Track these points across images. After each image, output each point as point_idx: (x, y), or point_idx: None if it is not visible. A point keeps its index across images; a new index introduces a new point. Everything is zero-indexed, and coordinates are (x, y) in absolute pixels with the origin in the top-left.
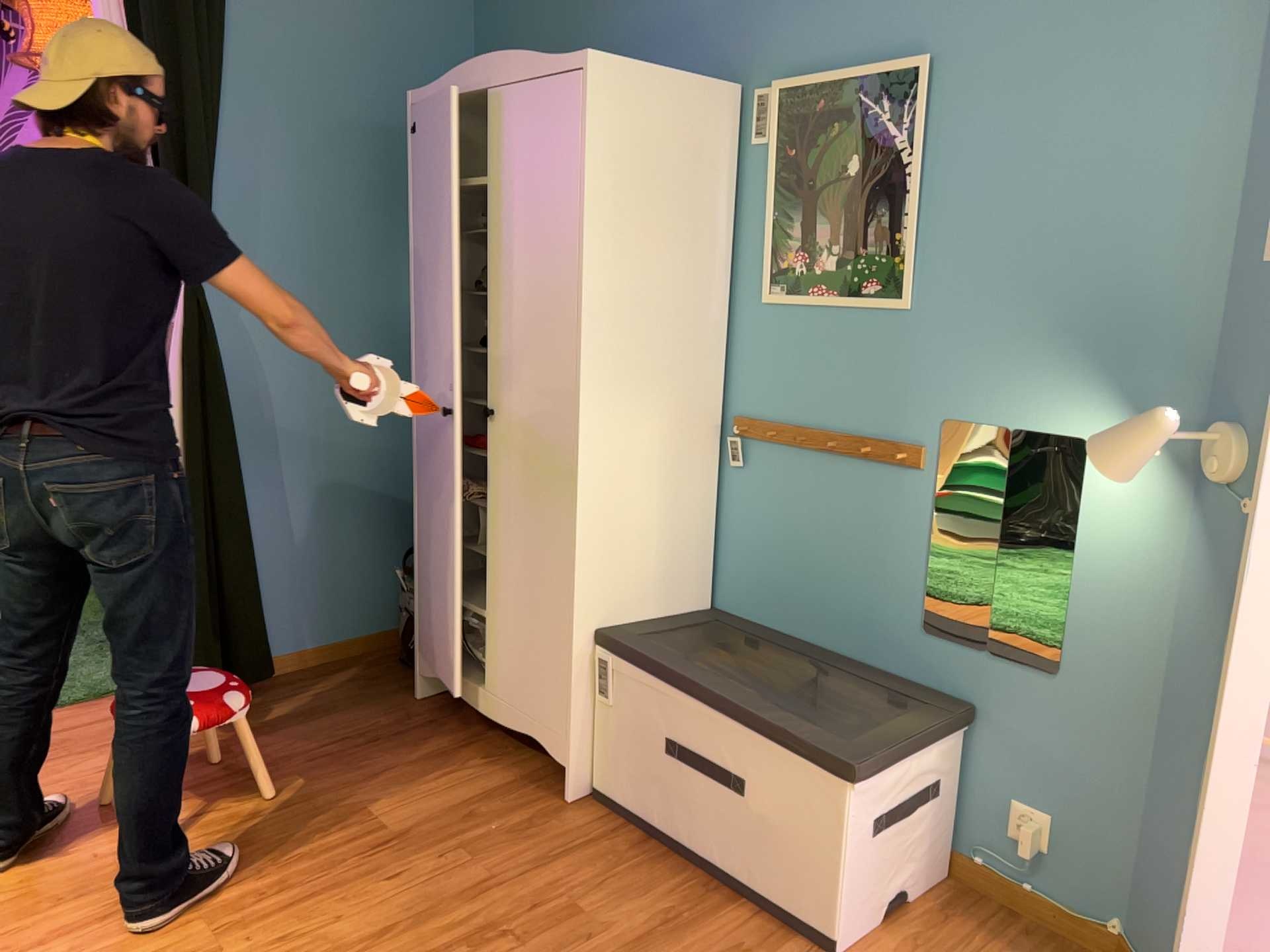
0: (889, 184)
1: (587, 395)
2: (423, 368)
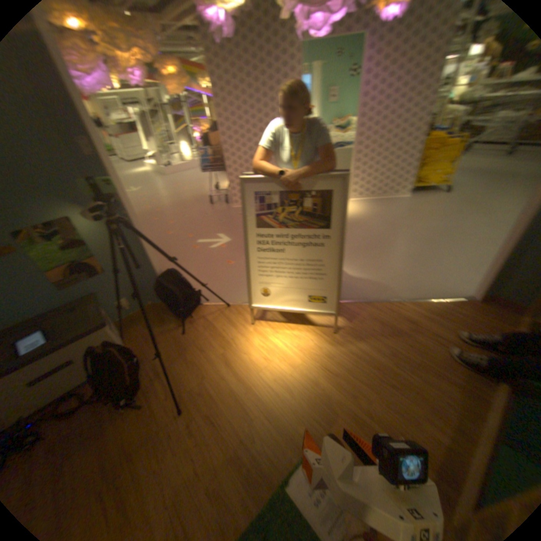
0: None
1: None
2: None
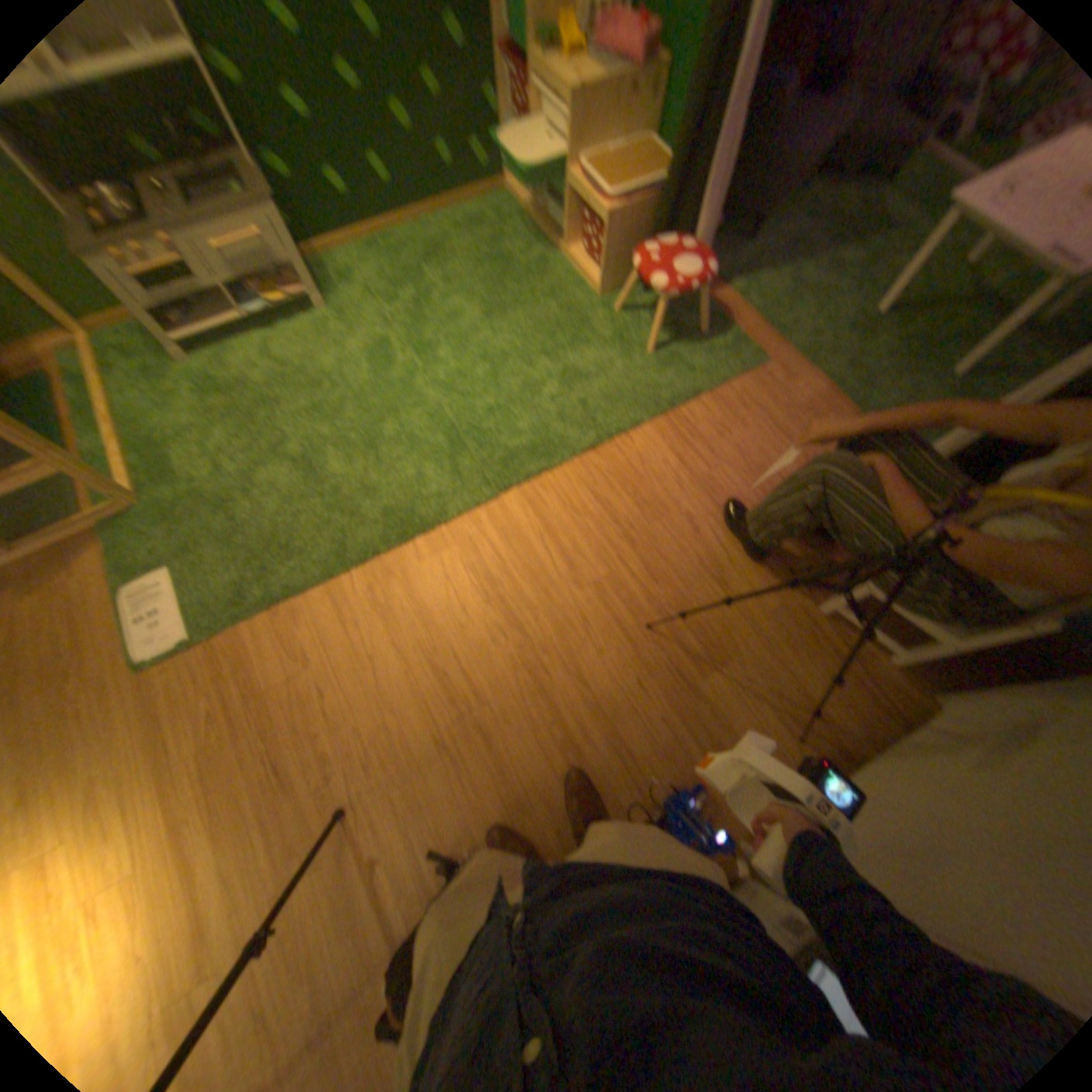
0: None
1: None
2: None
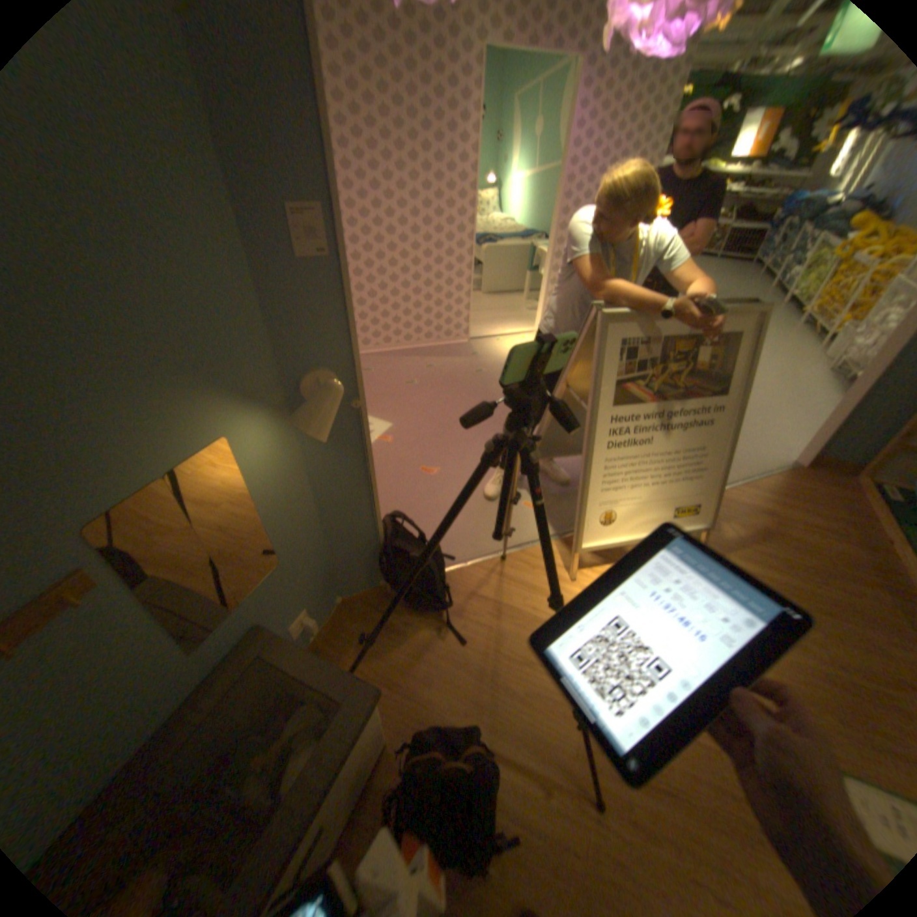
0: None
1: None
2: None
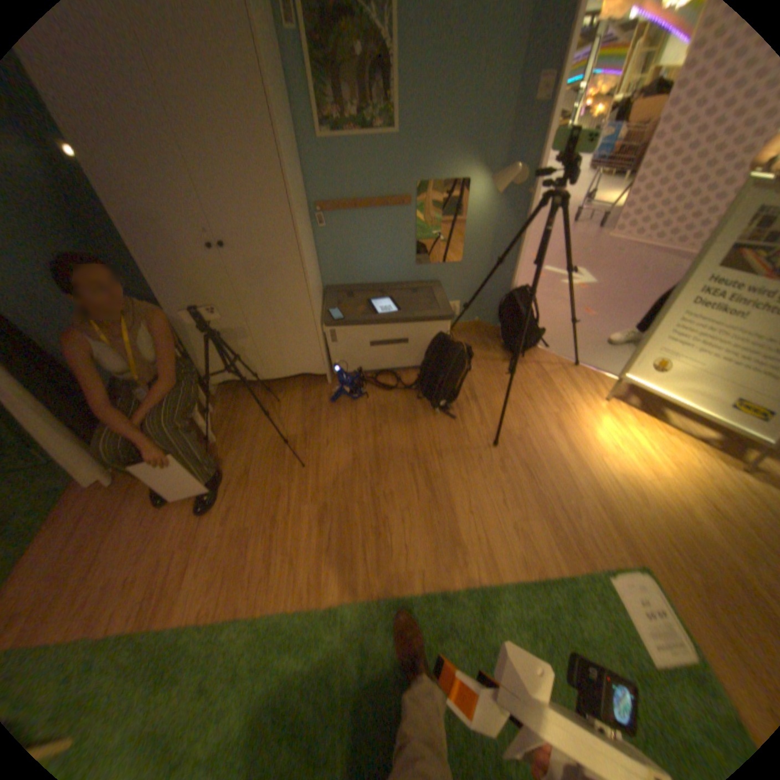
0: (380, 63)
1: (297, 217)
2: (136, 230)
